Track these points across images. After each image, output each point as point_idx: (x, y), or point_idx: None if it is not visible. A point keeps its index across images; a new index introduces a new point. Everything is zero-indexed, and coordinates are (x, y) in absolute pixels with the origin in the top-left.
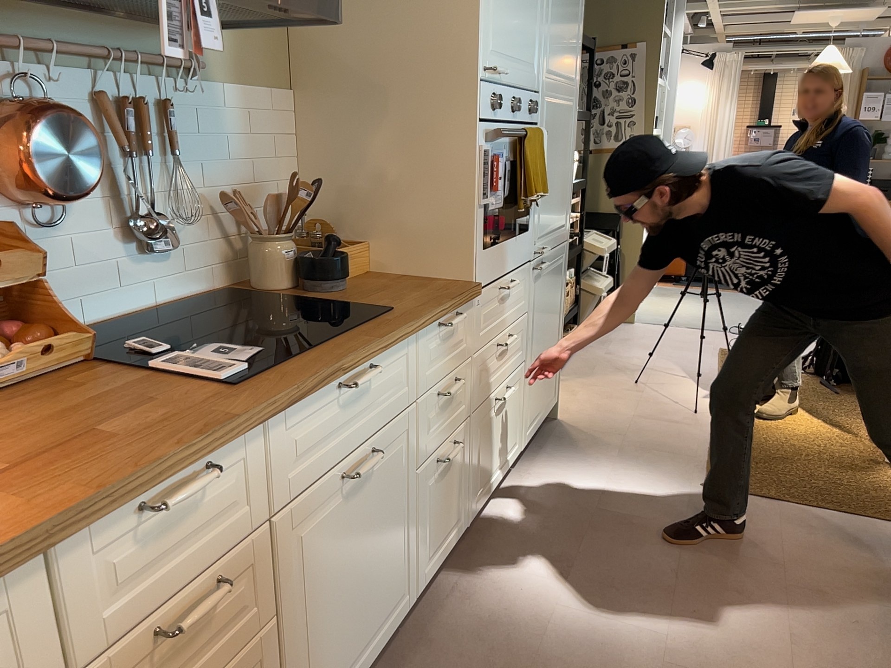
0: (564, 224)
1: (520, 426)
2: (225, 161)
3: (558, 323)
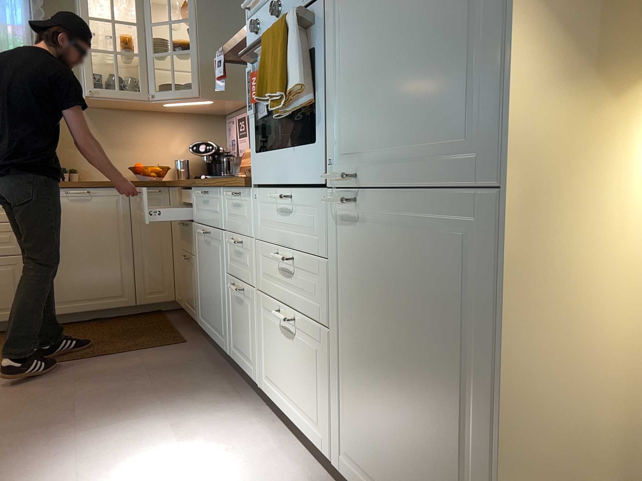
0: (463, 143)
1: (328, 422)
2: None
3: (458, 390)
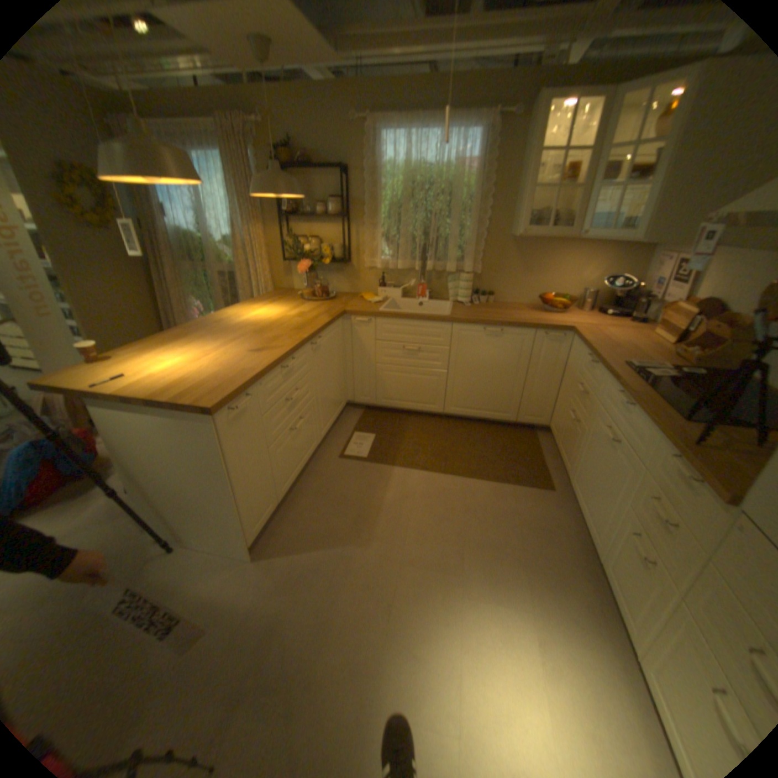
0: None
1: None
2: None
3: None
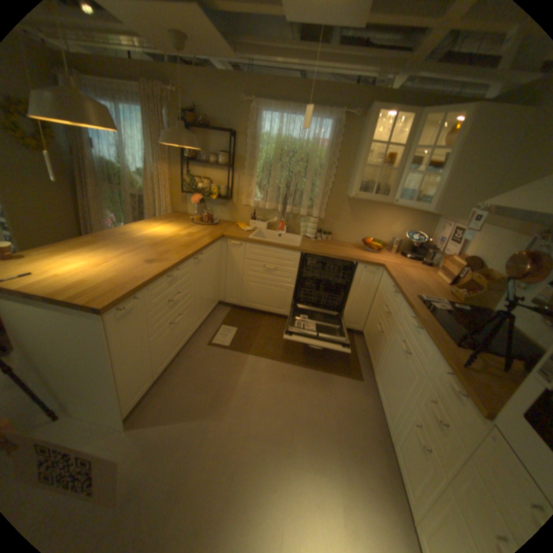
0: None
1: None
2: None
3: None
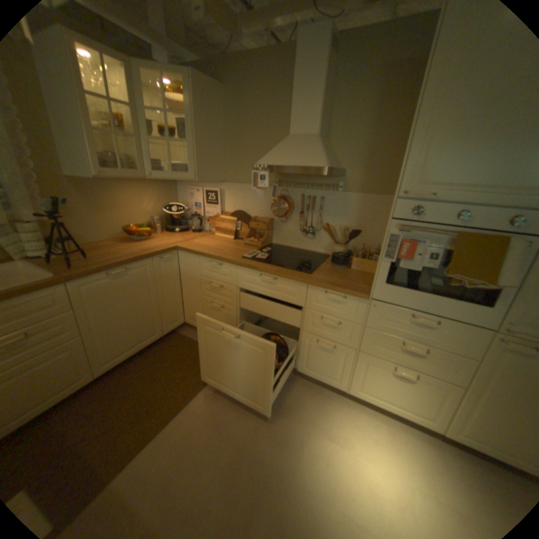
0: None
1: (444, 419)
2: (344, 217)
3: None
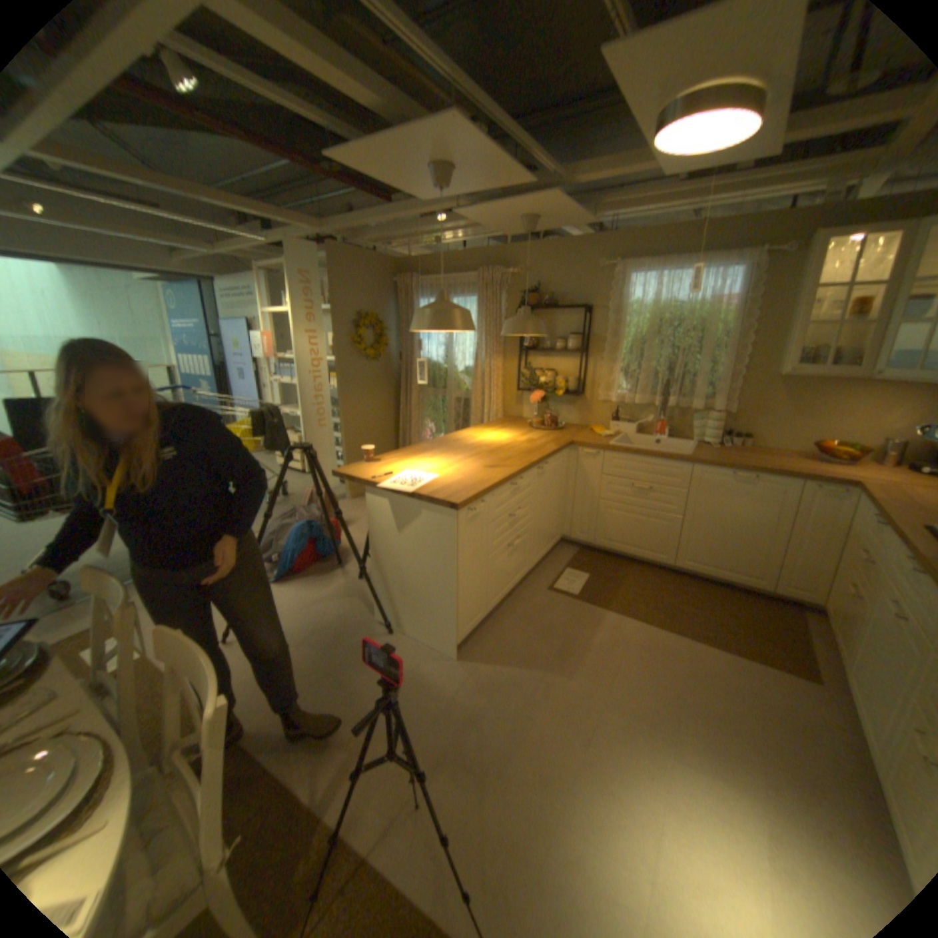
0: None
1: None
2: None
3: None
